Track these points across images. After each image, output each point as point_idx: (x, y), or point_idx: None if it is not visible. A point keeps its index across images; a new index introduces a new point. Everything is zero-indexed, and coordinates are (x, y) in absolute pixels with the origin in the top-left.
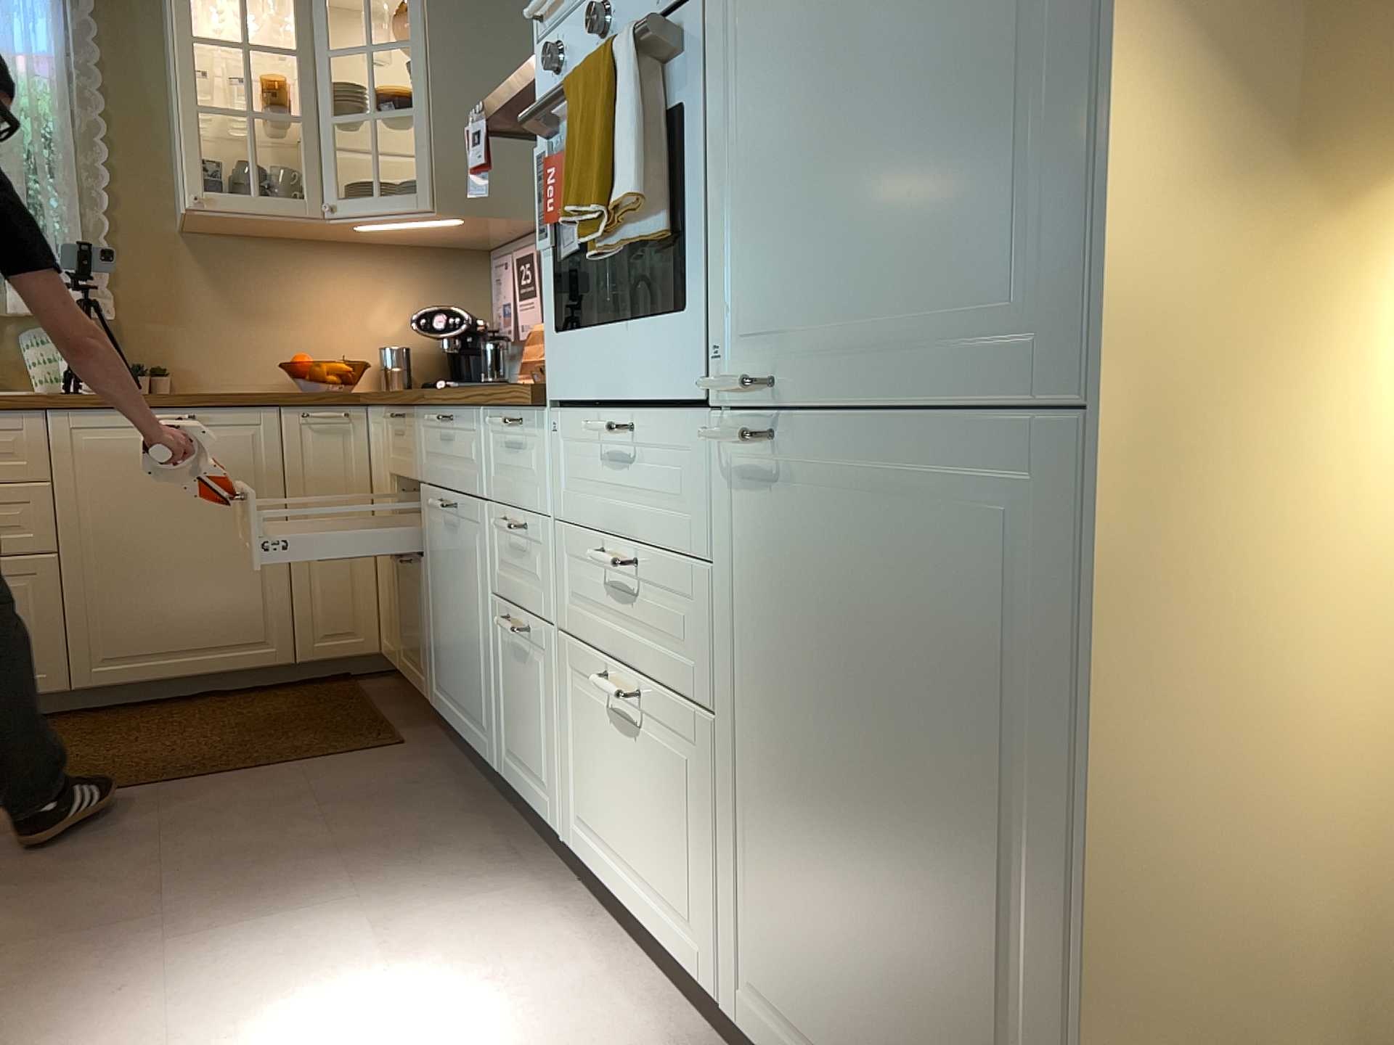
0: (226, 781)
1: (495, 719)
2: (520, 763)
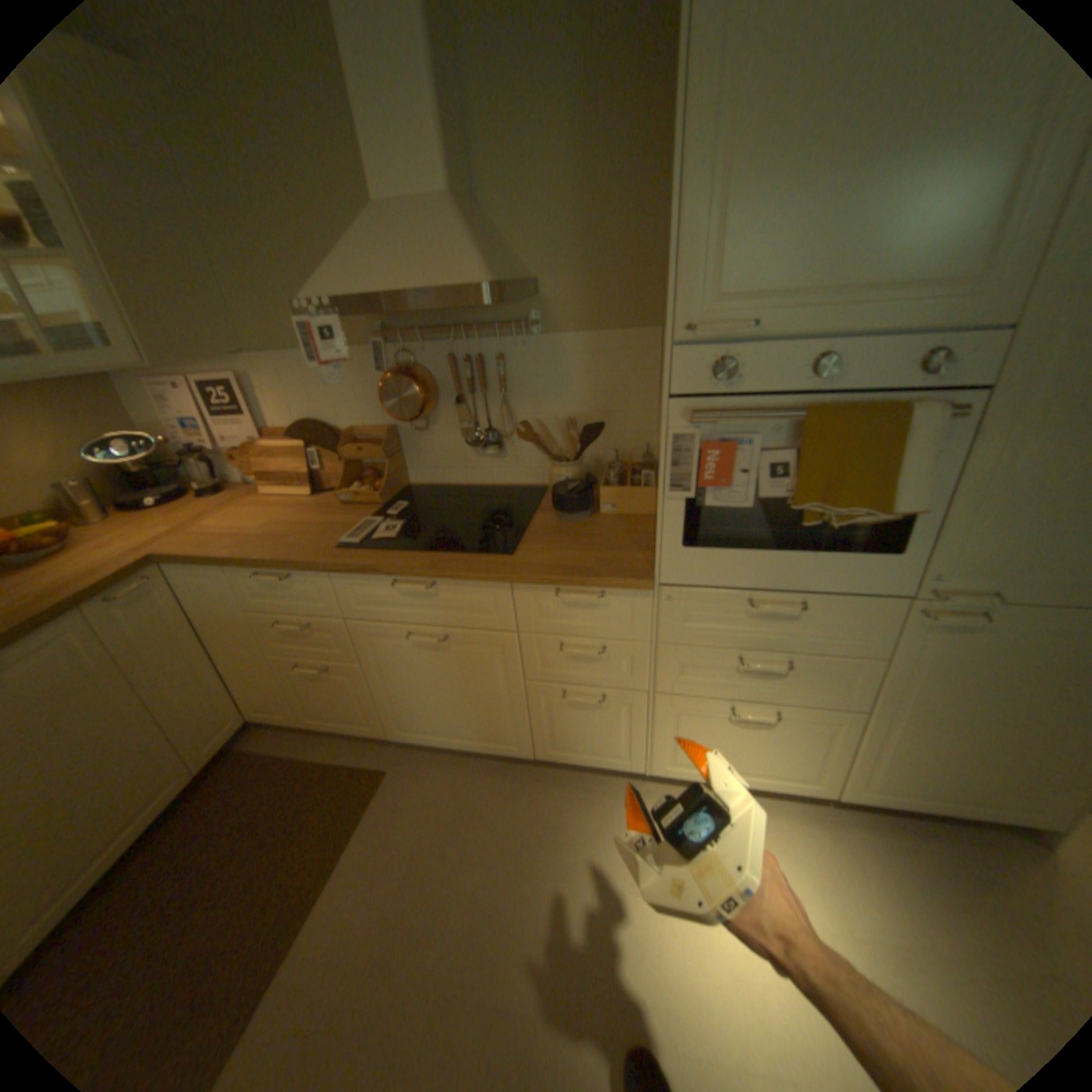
0: (329, 901)
1: (531, 737)
2: (575, 751)
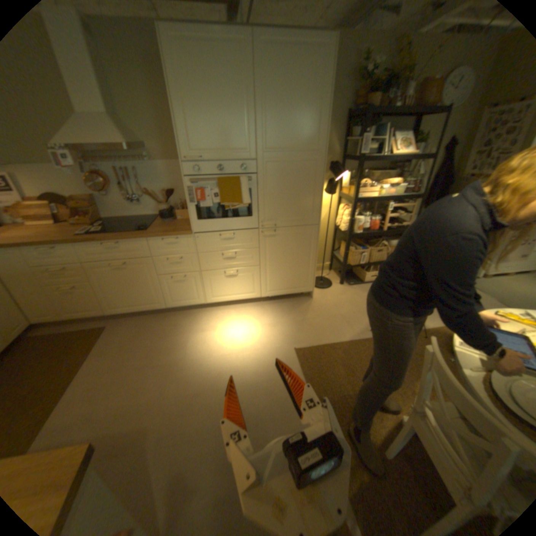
0: (90, 361)
1: (164, 298)
2: (180, 300)
